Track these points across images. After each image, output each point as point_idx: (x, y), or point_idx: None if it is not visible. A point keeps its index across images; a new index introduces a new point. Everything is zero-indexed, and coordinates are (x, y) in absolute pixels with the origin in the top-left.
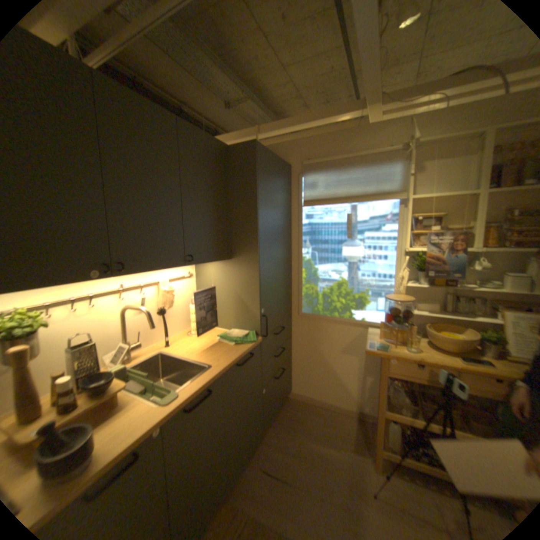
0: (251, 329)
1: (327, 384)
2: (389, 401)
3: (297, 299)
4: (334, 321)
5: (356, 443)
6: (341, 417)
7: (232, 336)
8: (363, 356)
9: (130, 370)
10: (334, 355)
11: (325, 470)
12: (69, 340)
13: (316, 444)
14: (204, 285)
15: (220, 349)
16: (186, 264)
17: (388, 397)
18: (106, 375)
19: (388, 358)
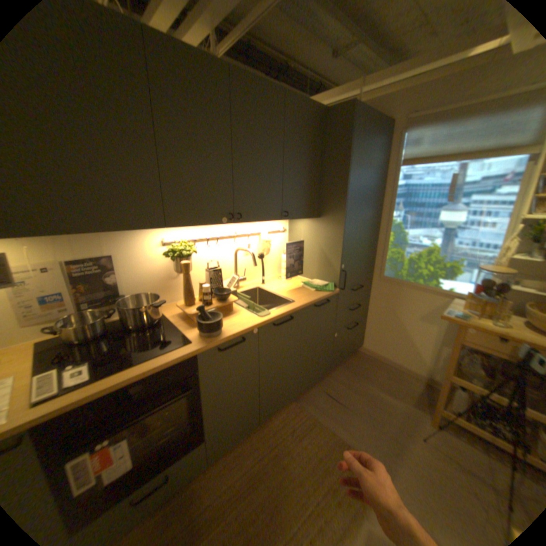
0: (330, 281)
1: (400, 346)
2: (460, 369)
3: (380, 262)
4: (418, 288)
5: (418, 401)
6: (409, 378)
7: (313, 284)
8: (444, 327)
9: (239, 293)
10: (411, 321)
11: (382, 409)
12: (205, 265)
13: (378, 390)
14: (294, 239)
15: (302, 292)
16: (281, 219)
17: (460, 366)
18: (226, 290)
19: (466, 326)
